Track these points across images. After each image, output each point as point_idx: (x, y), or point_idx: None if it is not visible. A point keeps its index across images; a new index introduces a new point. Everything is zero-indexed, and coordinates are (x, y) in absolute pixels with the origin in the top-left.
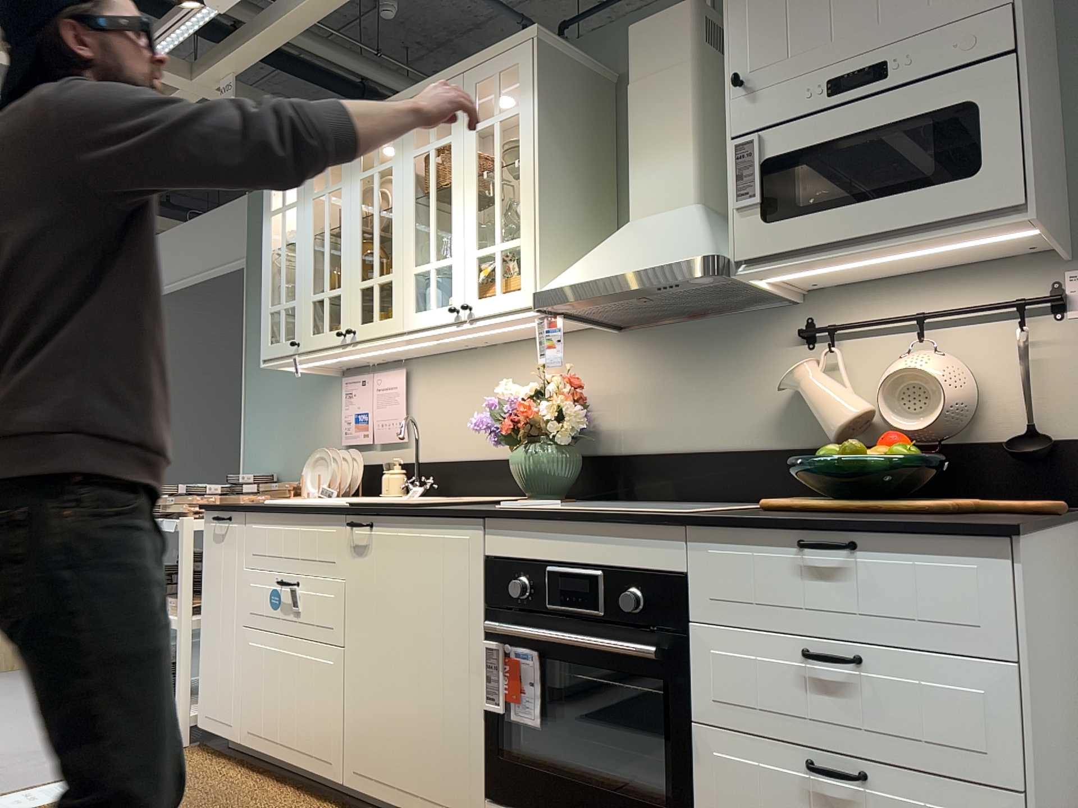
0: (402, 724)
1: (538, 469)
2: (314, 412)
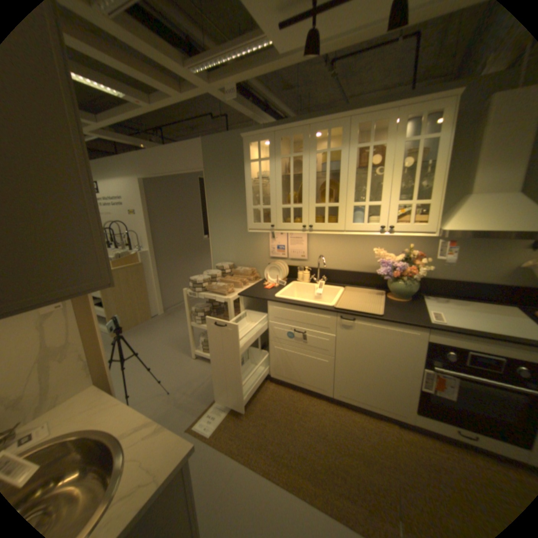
0: (371, 387)
1: (407, 290)
2: (251, 241)
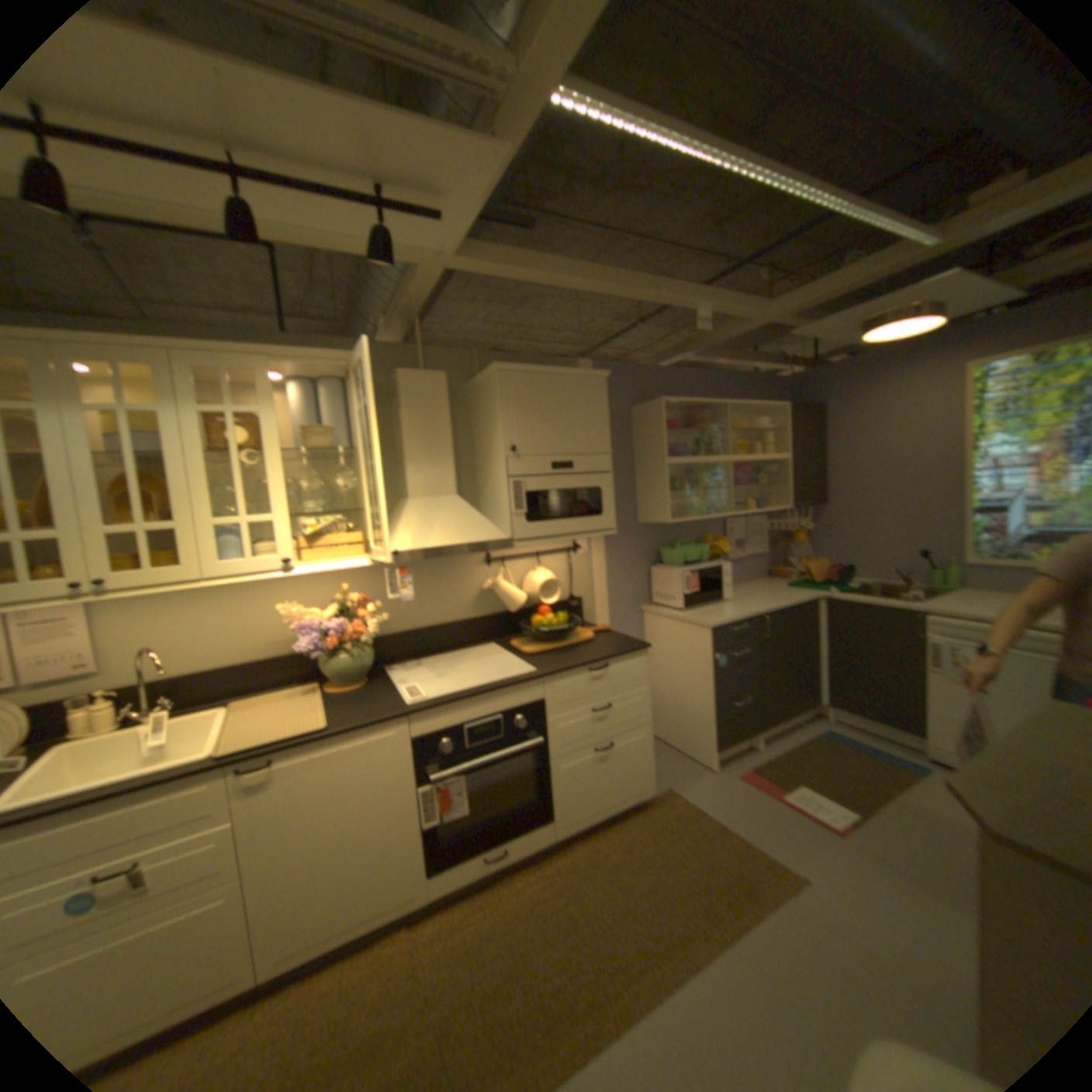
0: (337, 886)
1: (354, 664)
2: None
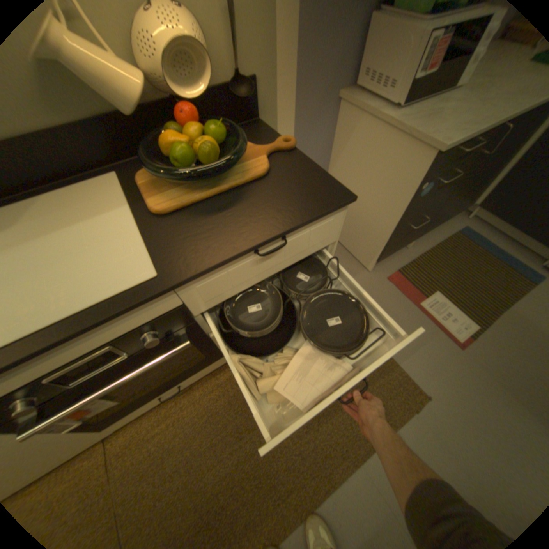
0: None
1: None
2: None
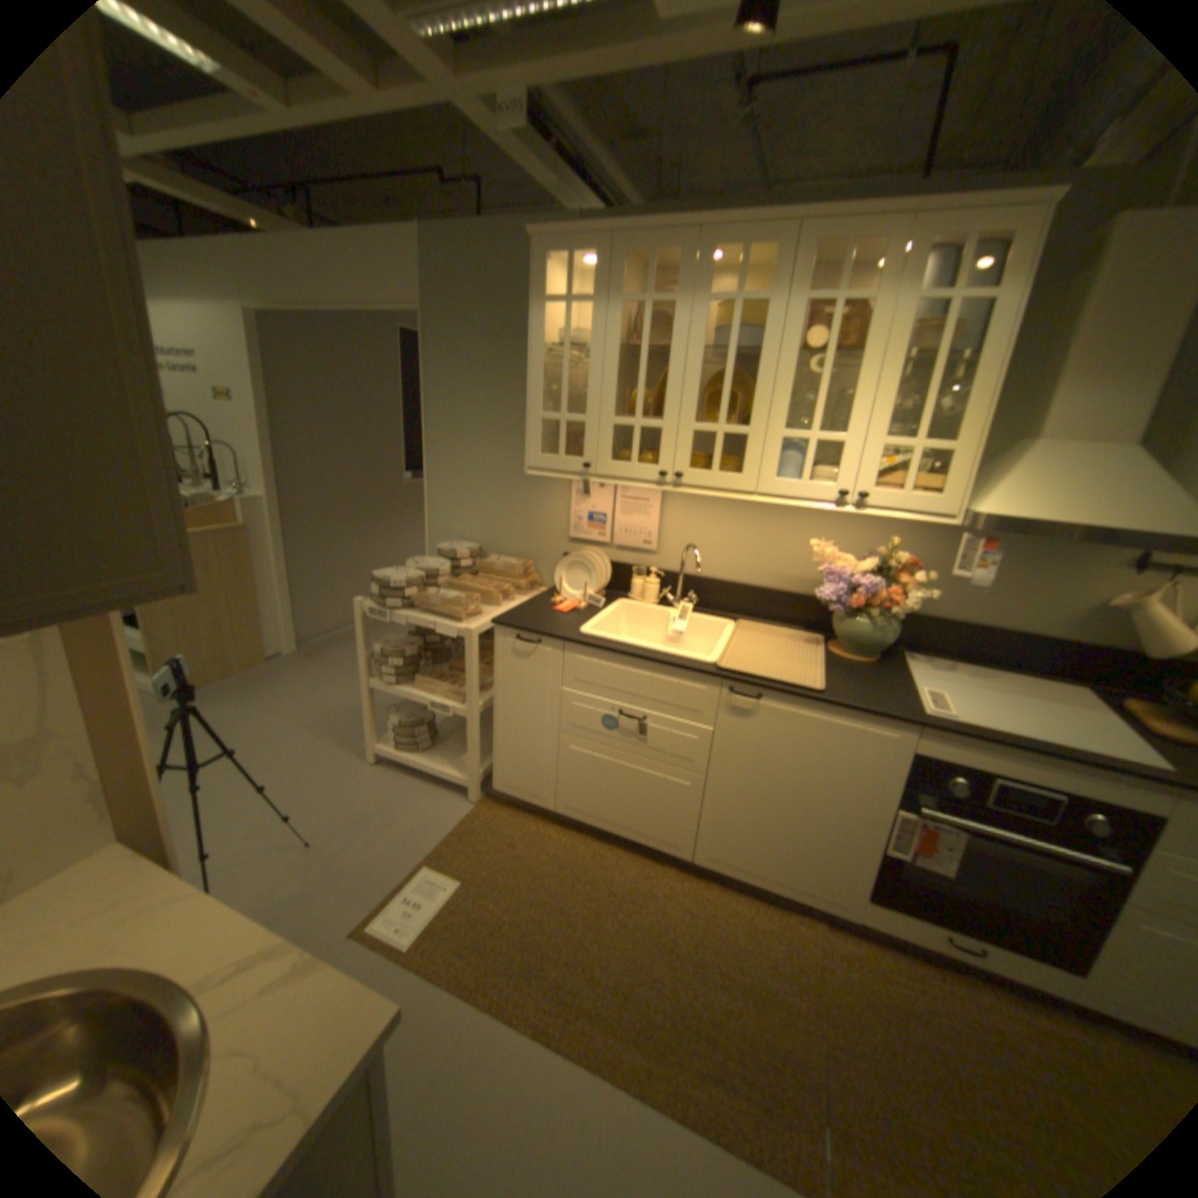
0: (779, 844)
1: (874, 637)
2: (529, 497)
